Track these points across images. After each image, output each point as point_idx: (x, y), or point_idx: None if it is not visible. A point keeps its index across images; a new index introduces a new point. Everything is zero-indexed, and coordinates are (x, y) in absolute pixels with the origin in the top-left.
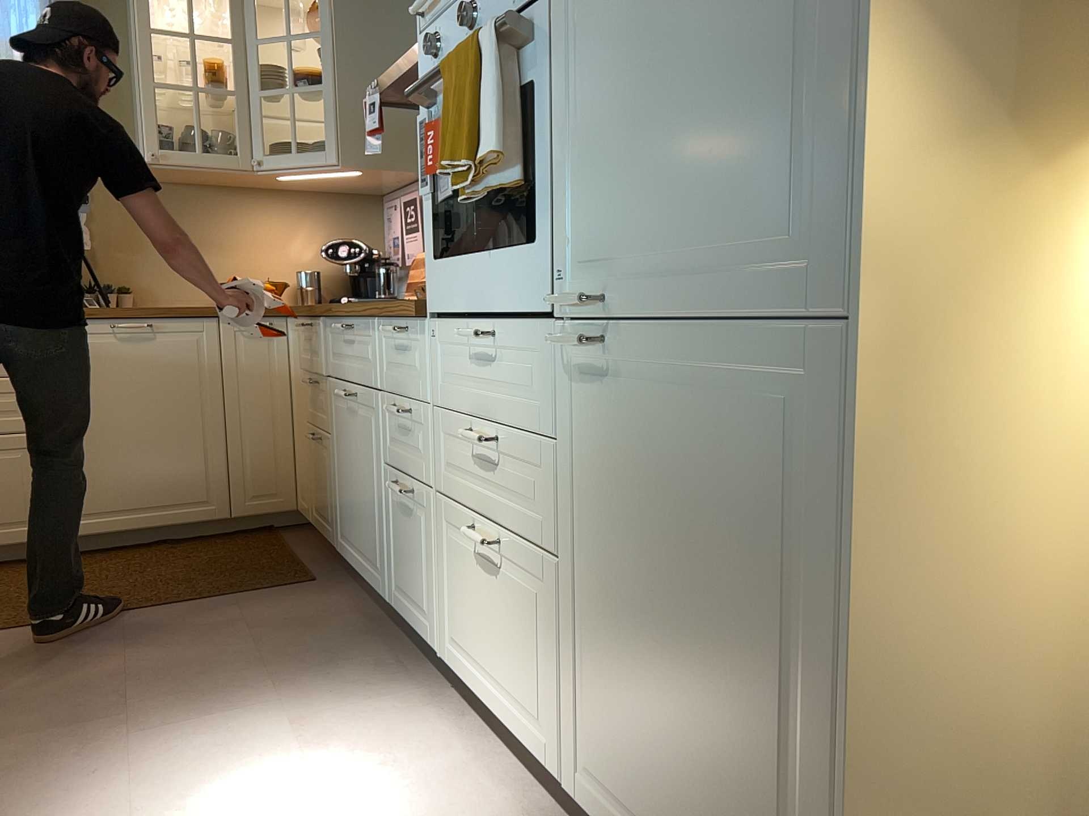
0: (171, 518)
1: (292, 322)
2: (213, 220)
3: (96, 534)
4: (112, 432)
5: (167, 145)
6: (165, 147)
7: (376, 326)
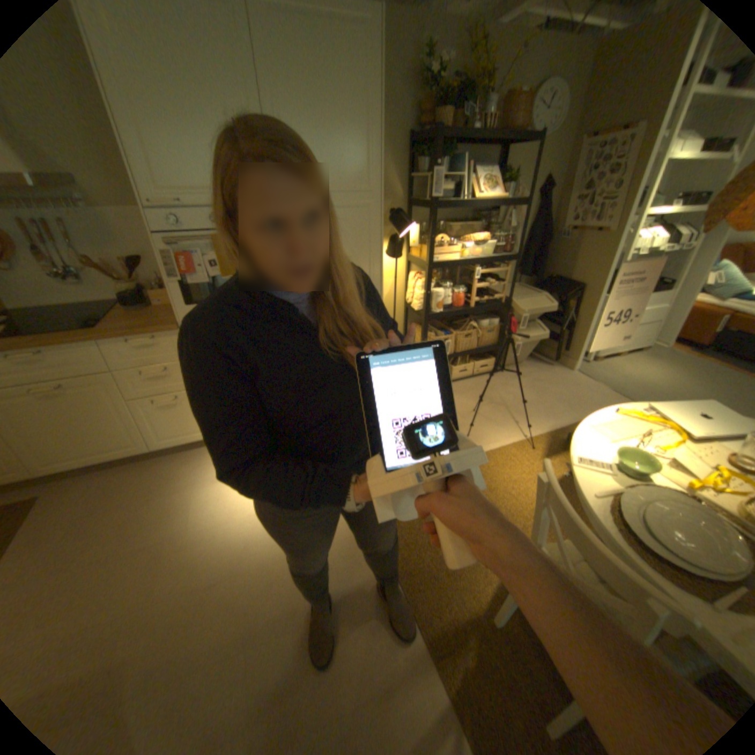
0: None
1: None
2: None
3: None
4: None
5: None
6: None
7: (95, 344)
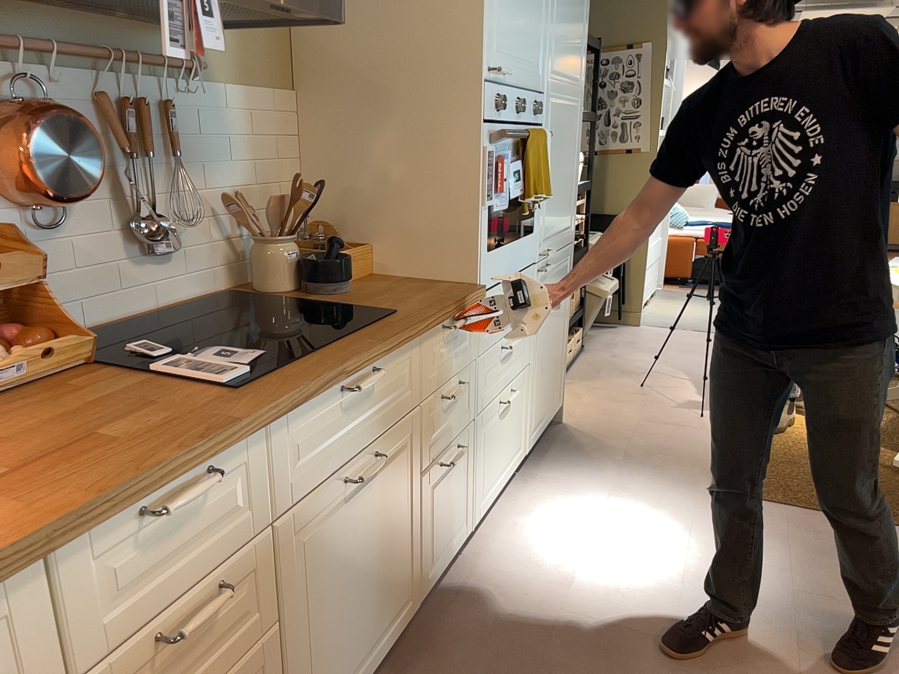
0: None
1: None
2: None
3: None
4: None
5: None
6: None
7: (420, 339)
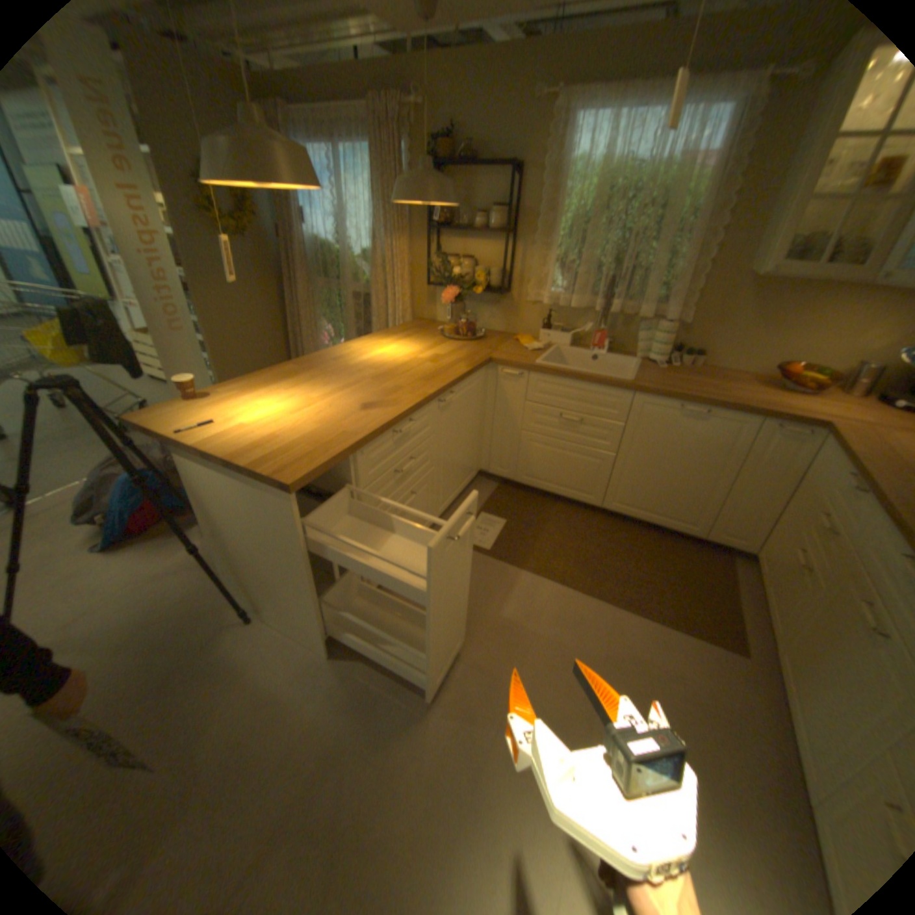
0: (668, 524)
1: (836, 445)
2: (799, 305)
3: (622, 514)
4: (653, 467)
5: (793, 253)
6: (789, 256)
7: None
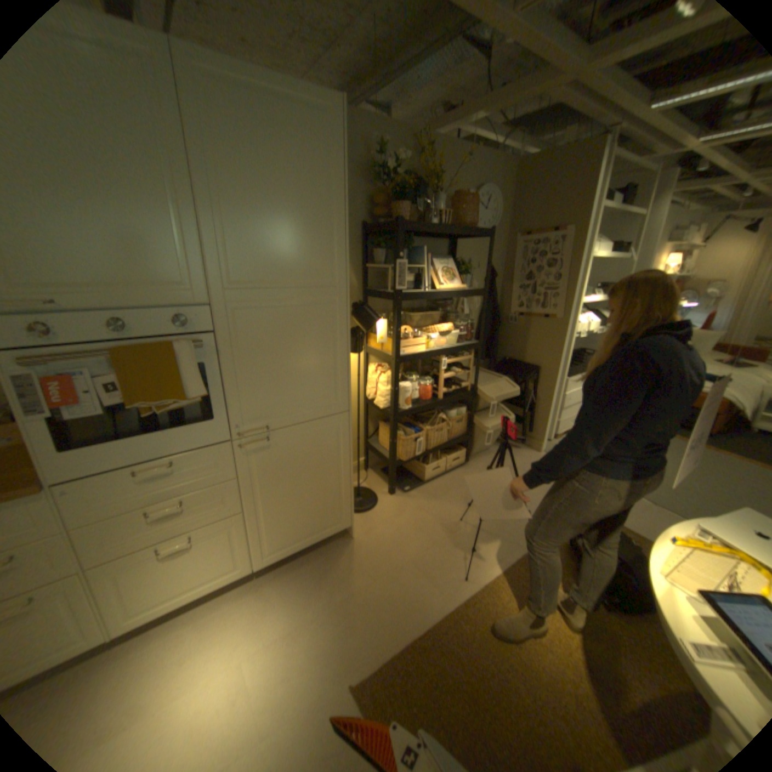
0: None
1: None
2: None
3: None
4: None
5: None
6: None
7: None
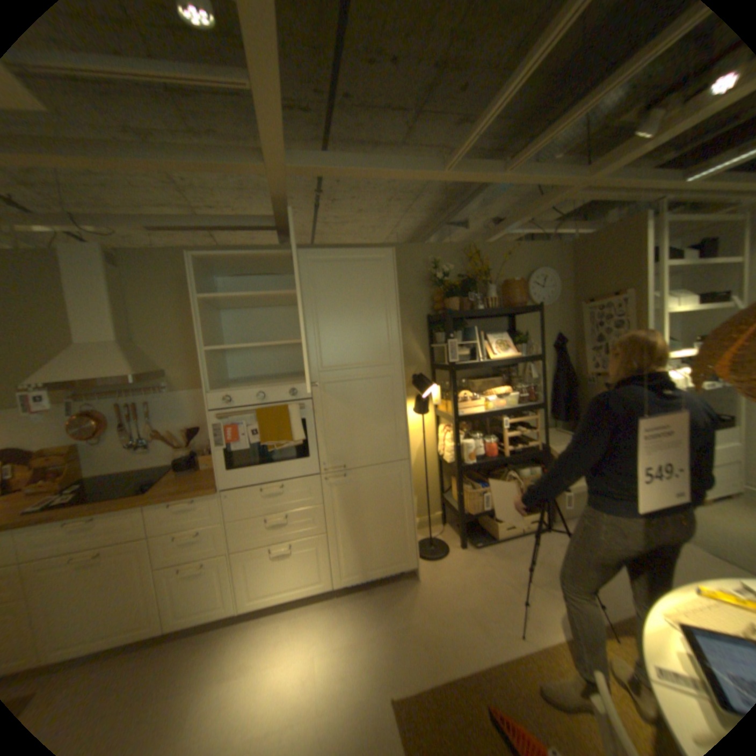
0: None
1: None
2: None
3: None
4: None
5: None
6: None
7: (140, 510)
